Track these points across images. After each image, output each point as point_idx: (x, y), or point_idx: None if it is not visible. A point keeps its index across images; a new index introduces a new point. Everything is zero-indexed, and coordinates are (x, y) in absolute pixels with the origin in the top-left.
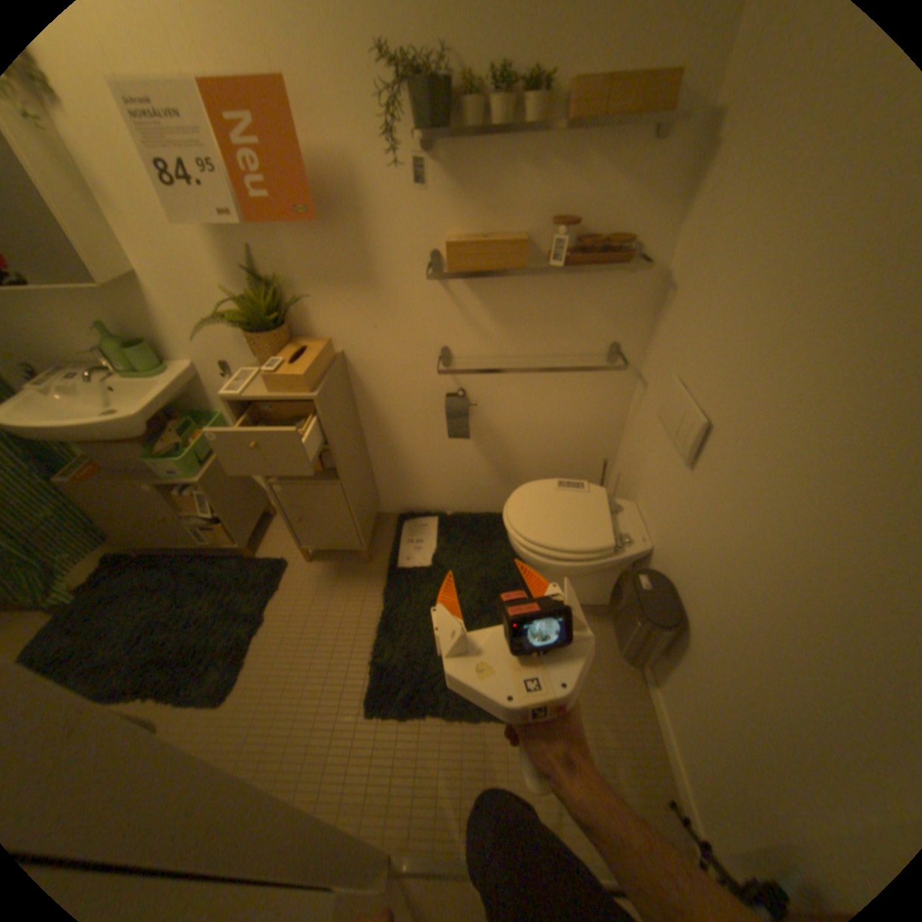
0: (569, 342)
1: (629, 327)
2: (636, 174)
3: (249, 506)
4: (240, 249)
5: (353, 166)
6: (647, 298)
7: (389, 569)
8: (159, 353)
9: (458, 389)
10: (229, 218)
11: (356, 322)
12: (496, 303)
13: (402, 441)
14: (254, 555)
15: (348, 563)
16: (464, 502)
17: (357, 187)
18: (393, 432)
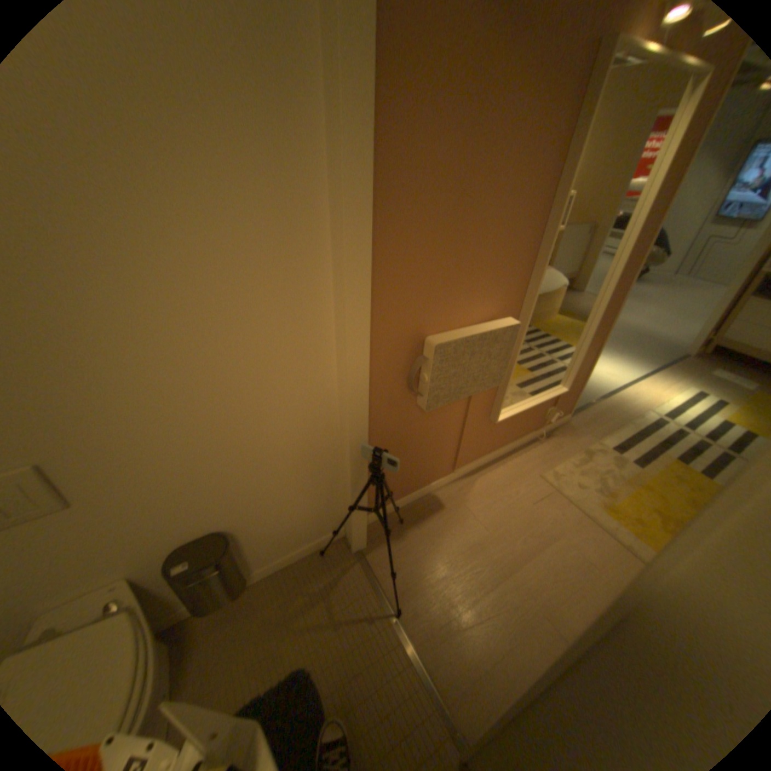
0: None
1: None
2: None
3: None
4: None
5: None
6: None
7: None
8: None
9: None
10: None
11: None
12: None
13: None
14: None
15: None
16: None
17: None
18: None
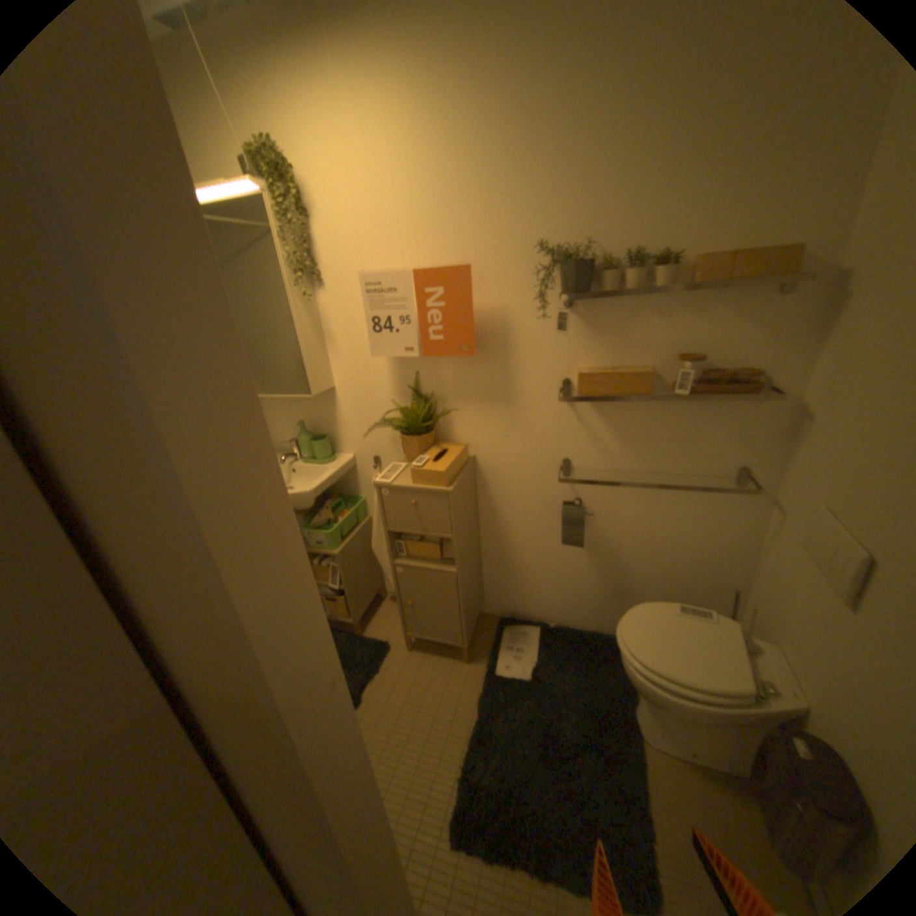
0: (692, 462)
1: (759, 452)
2: (760, 321)
3: (367, 584)
4: (411, 374)
5: (507, 318)
6: (779, 426)
7: (485, 674)
8: (332, 447)
9: (574, 497)
10: (408, 353)
11: (489, 432)
12: (618, 423)
13: (513, 542)
14: (361, 633)
15: (446, 659)
16: (569, 615)
17: (507, 332)
18: (506, 532)
